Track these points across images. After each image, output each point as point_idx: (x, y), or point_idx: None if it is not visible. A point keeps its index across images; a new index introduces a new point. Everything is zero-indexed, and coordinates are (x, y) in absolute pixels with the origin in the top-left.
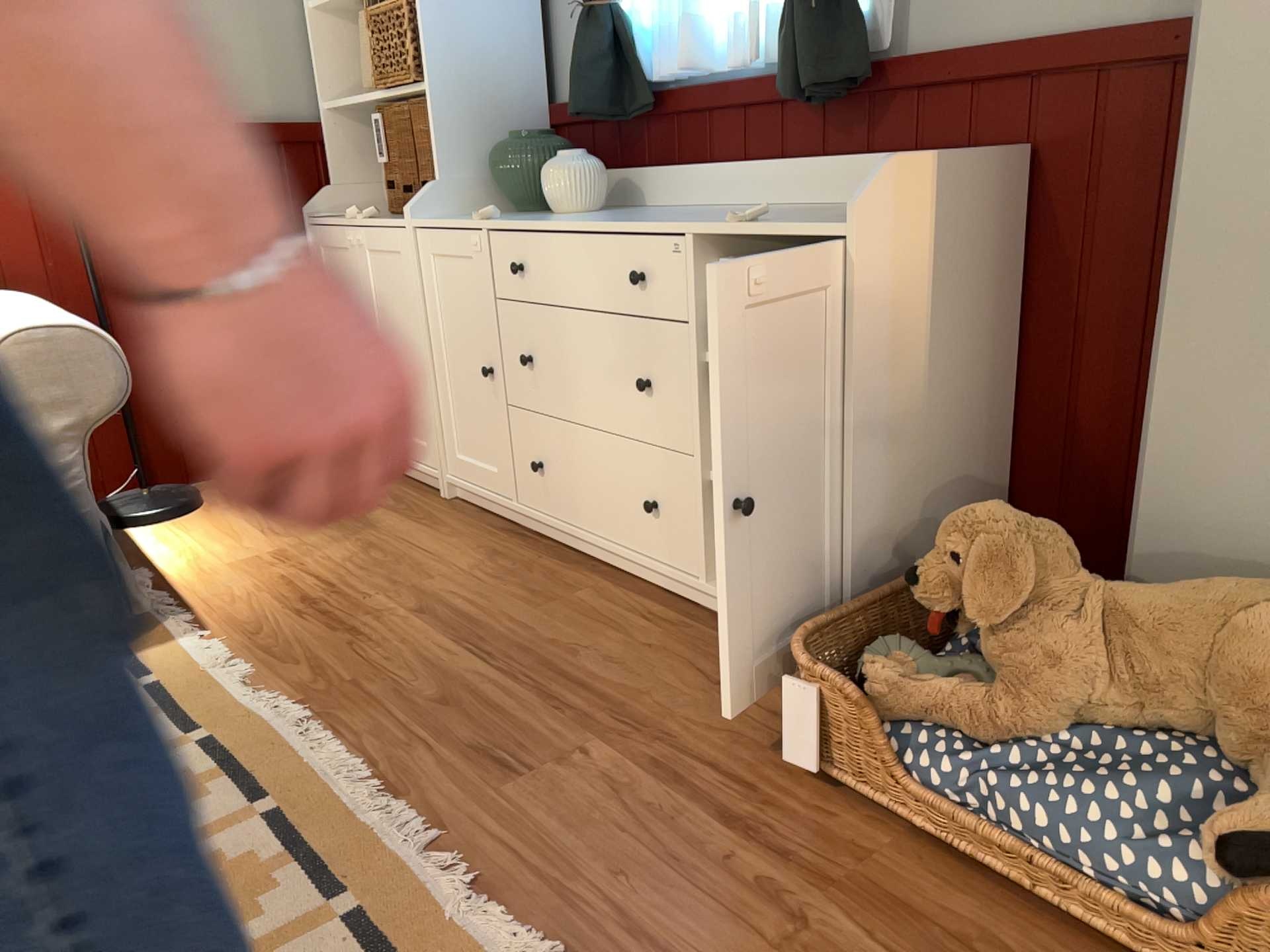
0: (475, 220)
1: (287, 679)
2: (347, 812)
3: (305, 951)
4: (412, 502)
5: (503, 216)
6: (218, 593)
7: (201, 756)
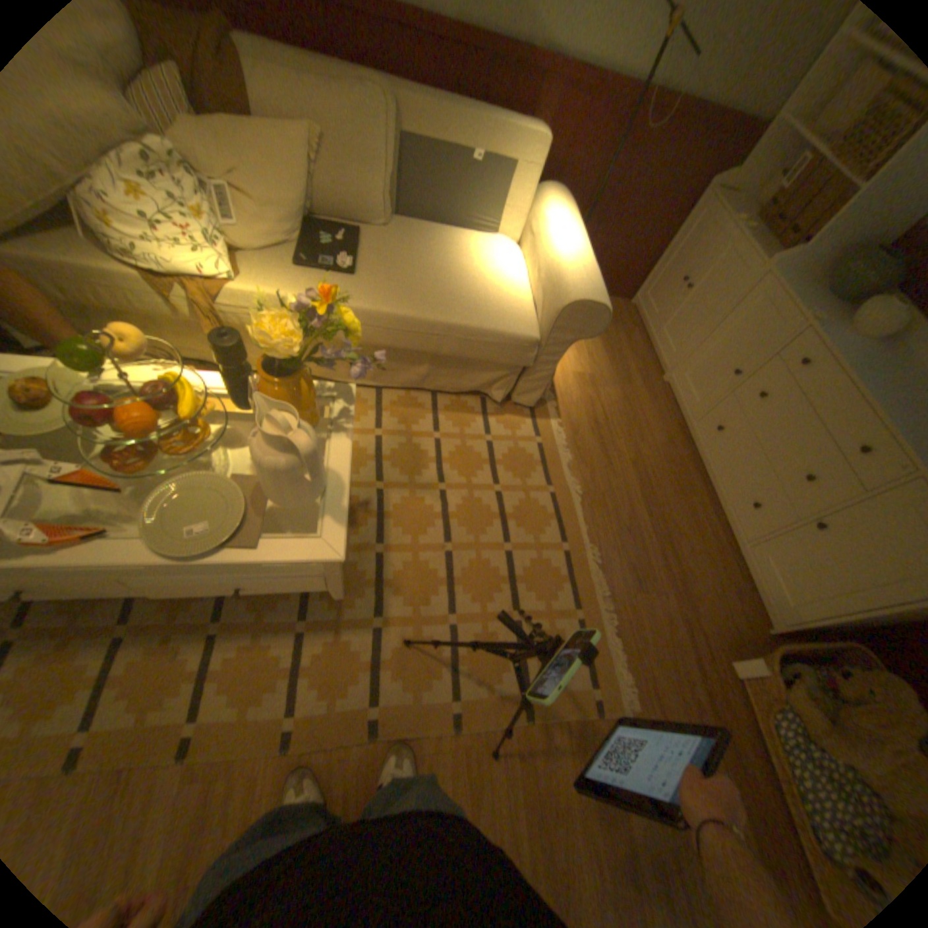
0: (808, 304)
1: (581, 476)
2: (589, 572)
3: (567, 627)
4: (649, 374)
5: (822, 293)
6: (566, 394)
7: (550, 504)
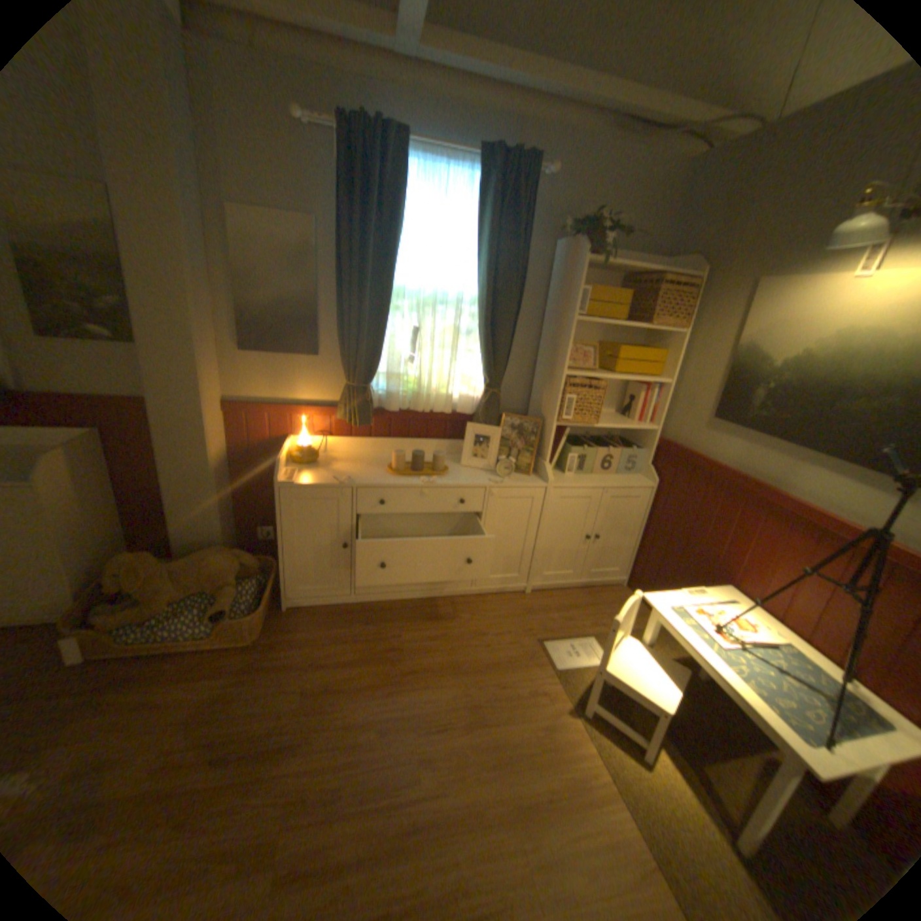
0: None
1: None
2: None
3: None
4: None
5: None
6: None
7: None
